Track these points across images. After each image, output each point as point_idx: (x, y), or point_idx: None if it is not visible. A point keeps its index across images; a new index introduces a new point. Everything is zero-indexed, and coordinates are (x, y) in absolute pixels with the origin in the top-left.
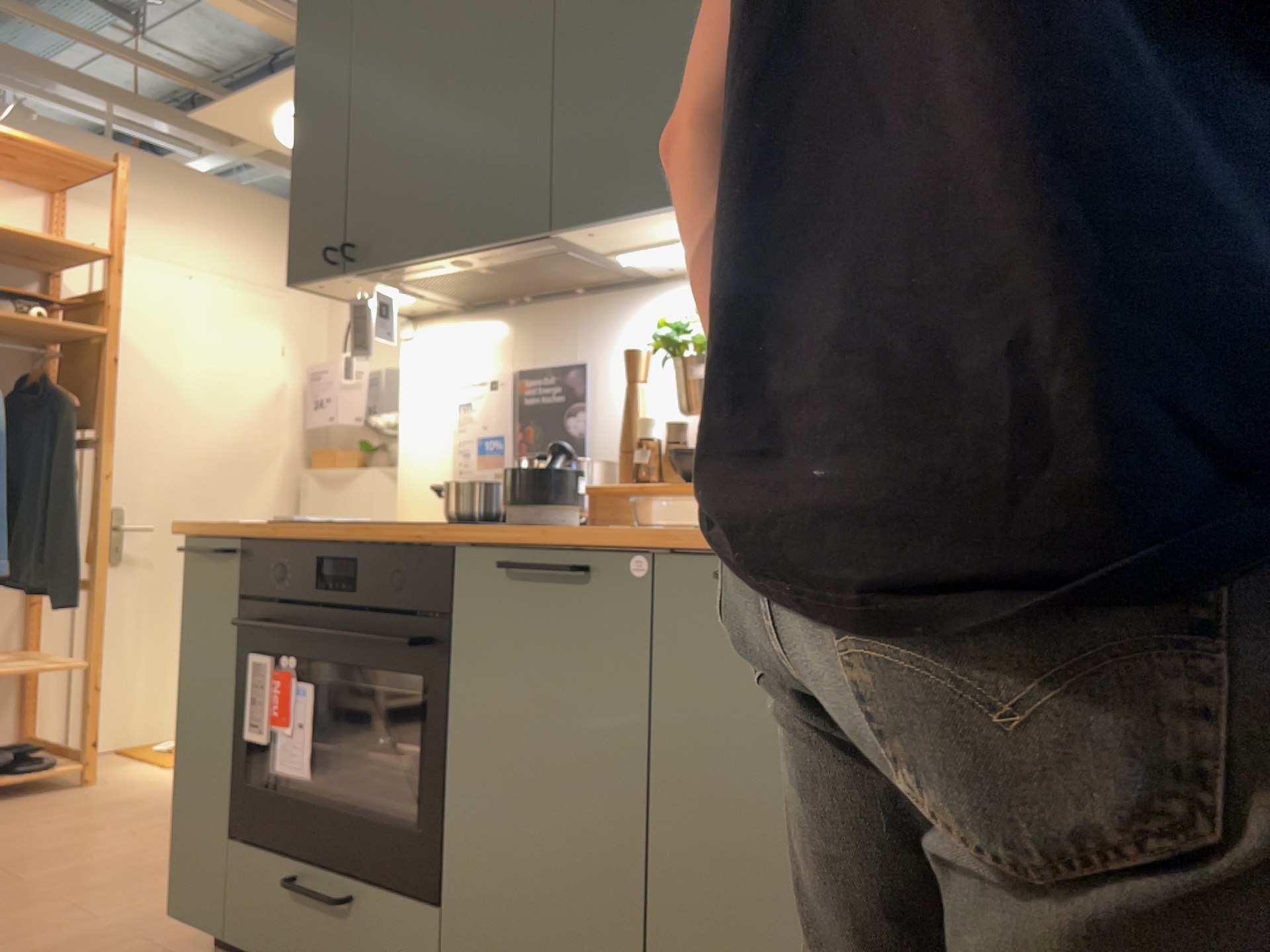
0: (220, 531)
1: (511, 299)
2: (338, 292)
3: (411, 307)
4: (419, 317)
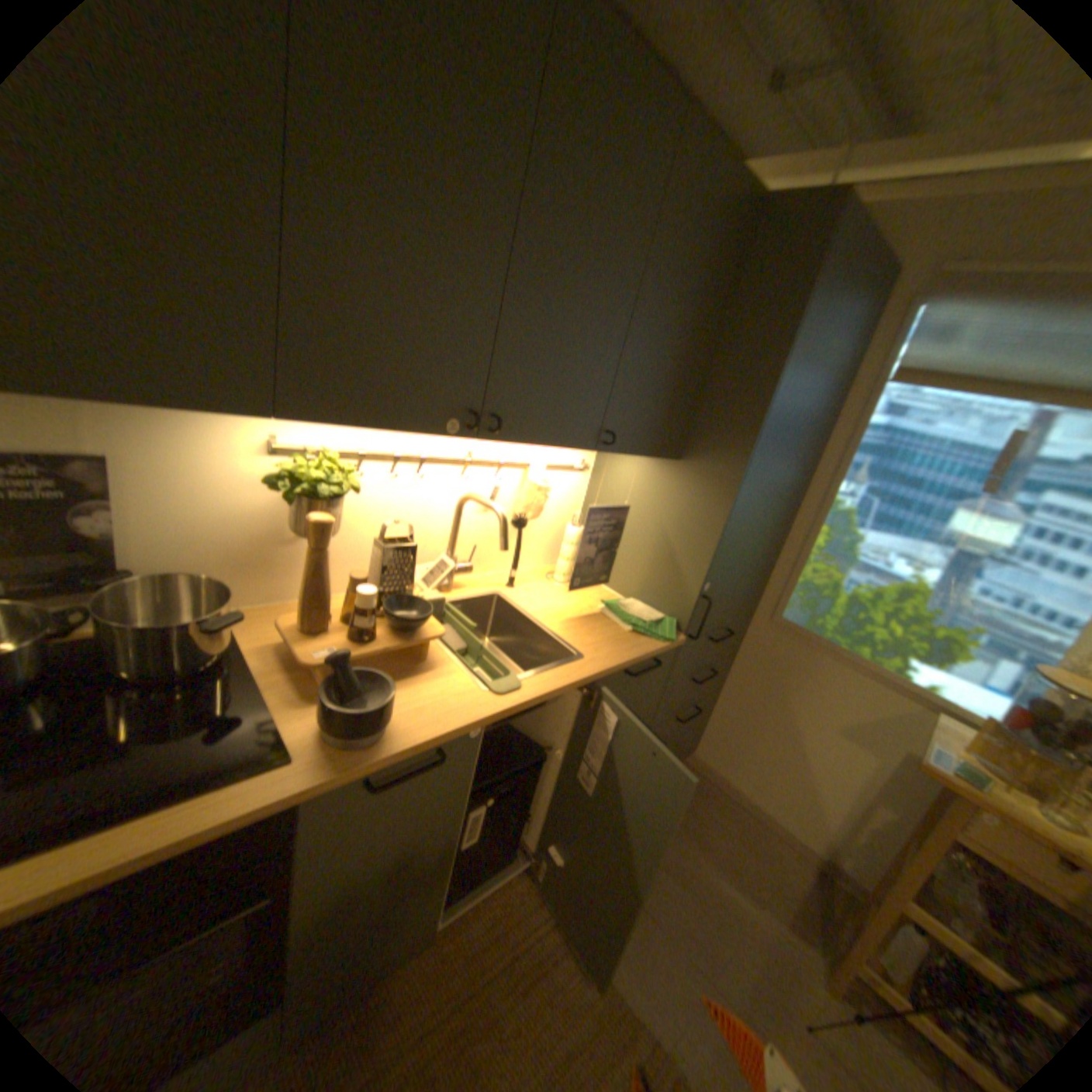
0: None
1: None
2: None
3: None
4: None
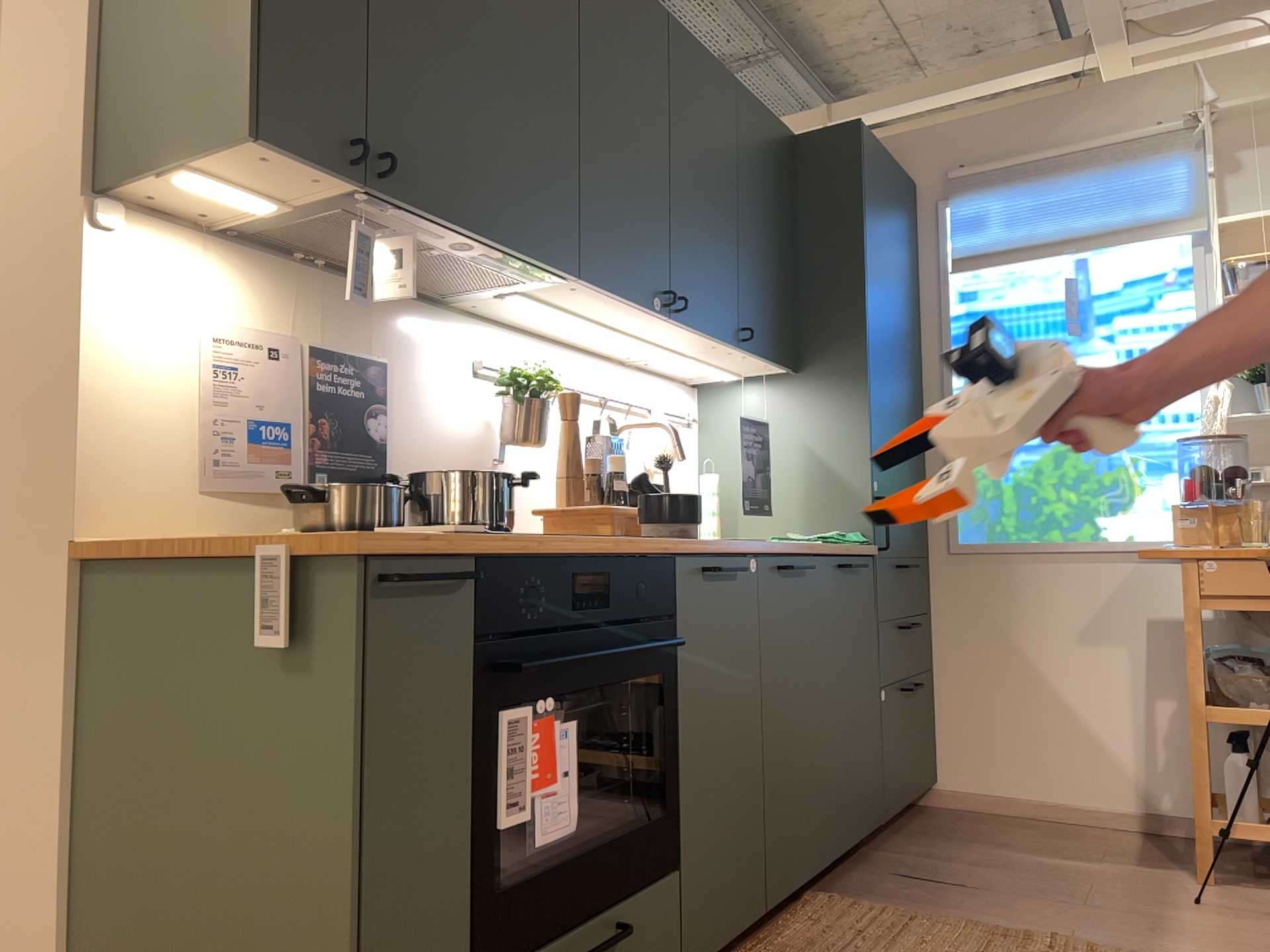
0: (451, 547)
1: (305, 254)
2: (238, 165)
3: (167, 194)
4: (123, 201)
